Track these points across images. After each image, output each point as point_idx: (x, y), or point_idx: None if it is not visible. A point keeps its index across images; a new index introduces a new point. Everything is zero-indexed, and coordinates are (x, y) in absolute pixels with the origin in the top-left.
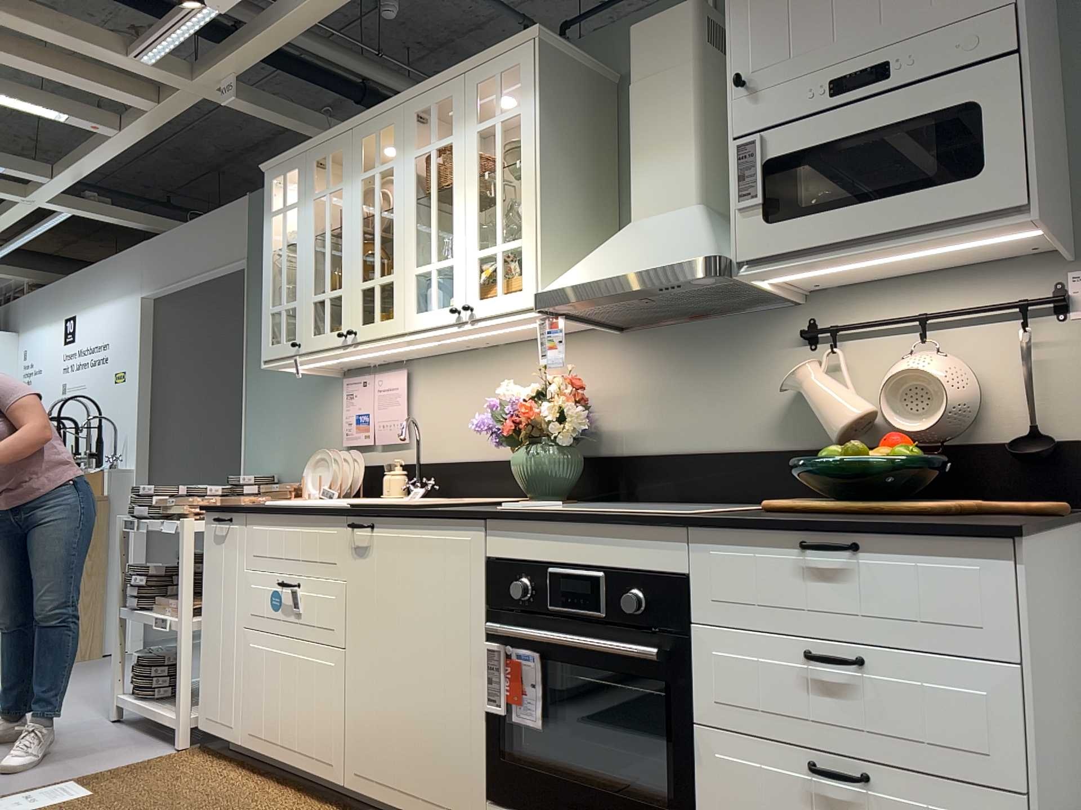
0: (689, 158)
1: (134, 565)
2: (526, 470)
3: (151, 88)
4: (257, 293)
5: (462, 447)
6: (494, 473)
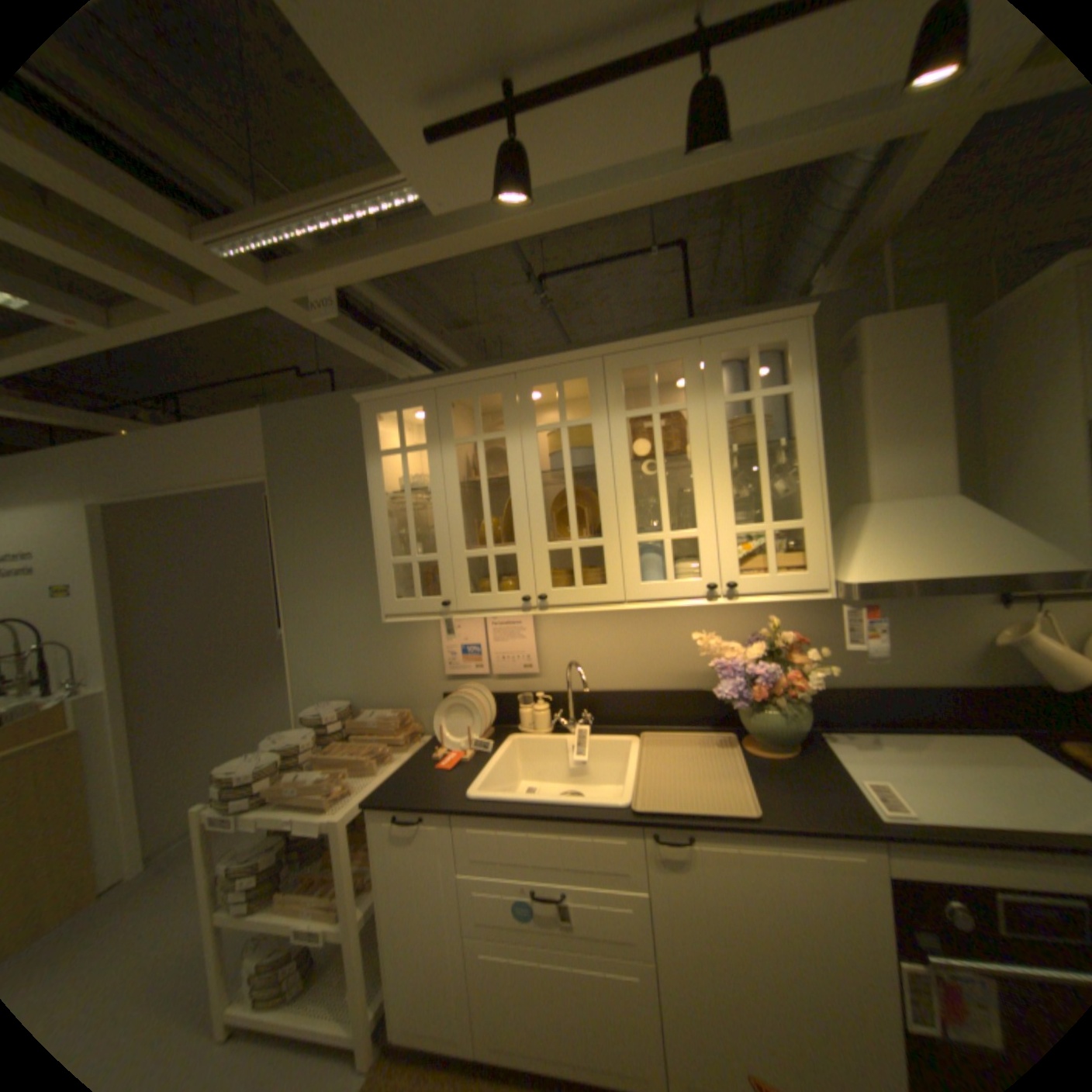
0: (949, 451)
1: (230, 867)
2: (775, 728)
3: (178, 278)
4: (288, 512)
5: (611, 678)
6: (657, 702)
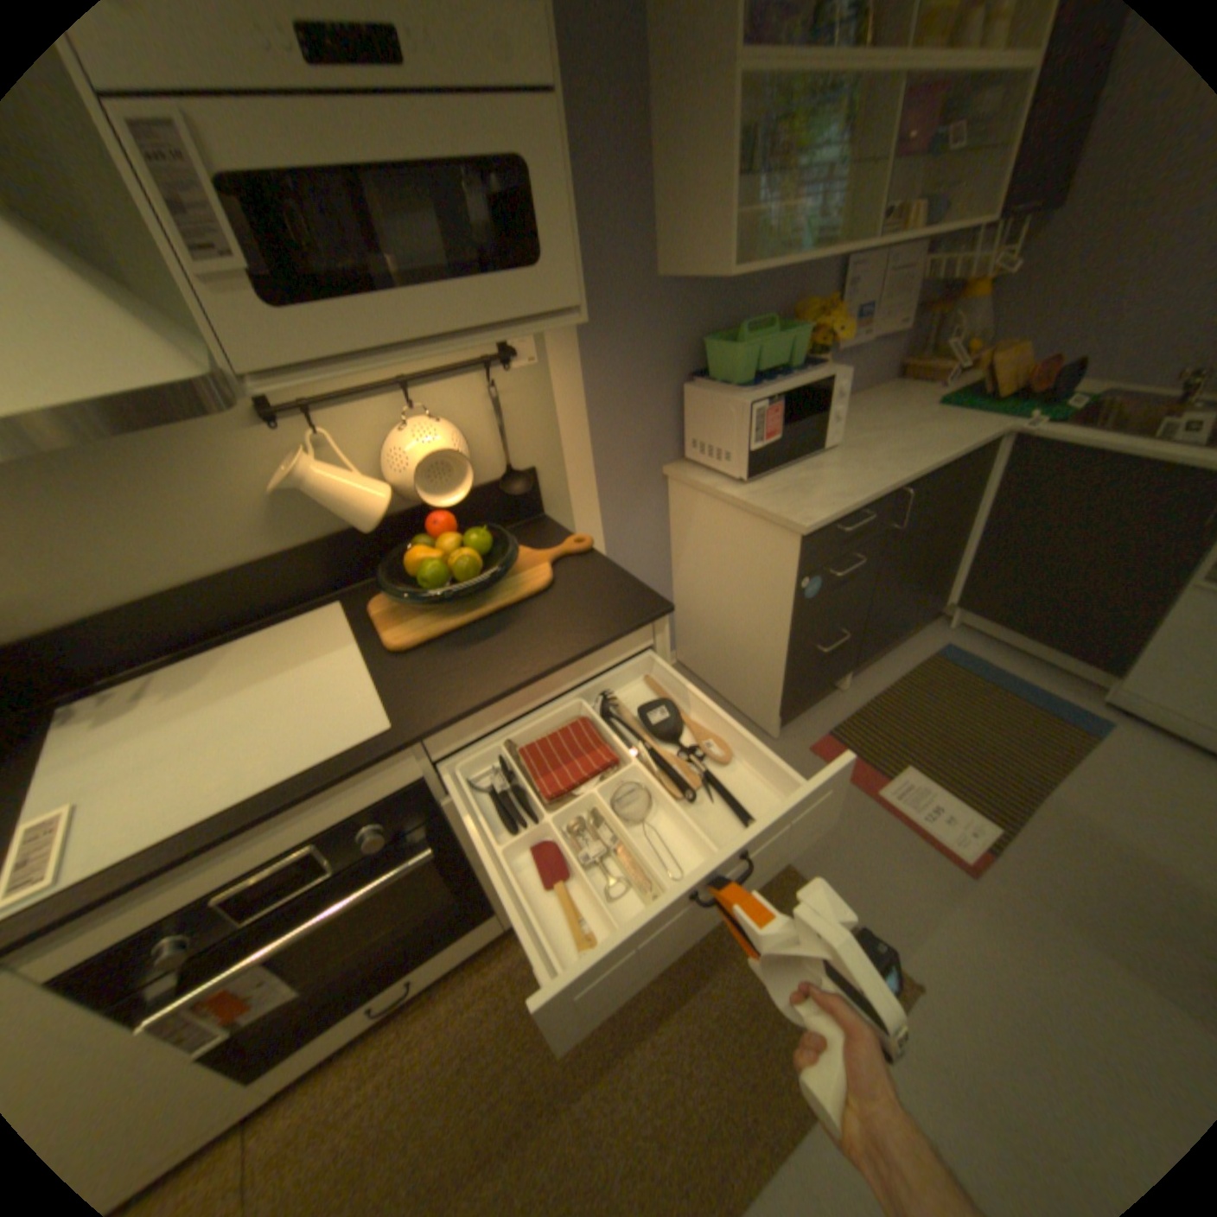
0: None
1: None
2: None
3: None
4: None
5: None
6: None
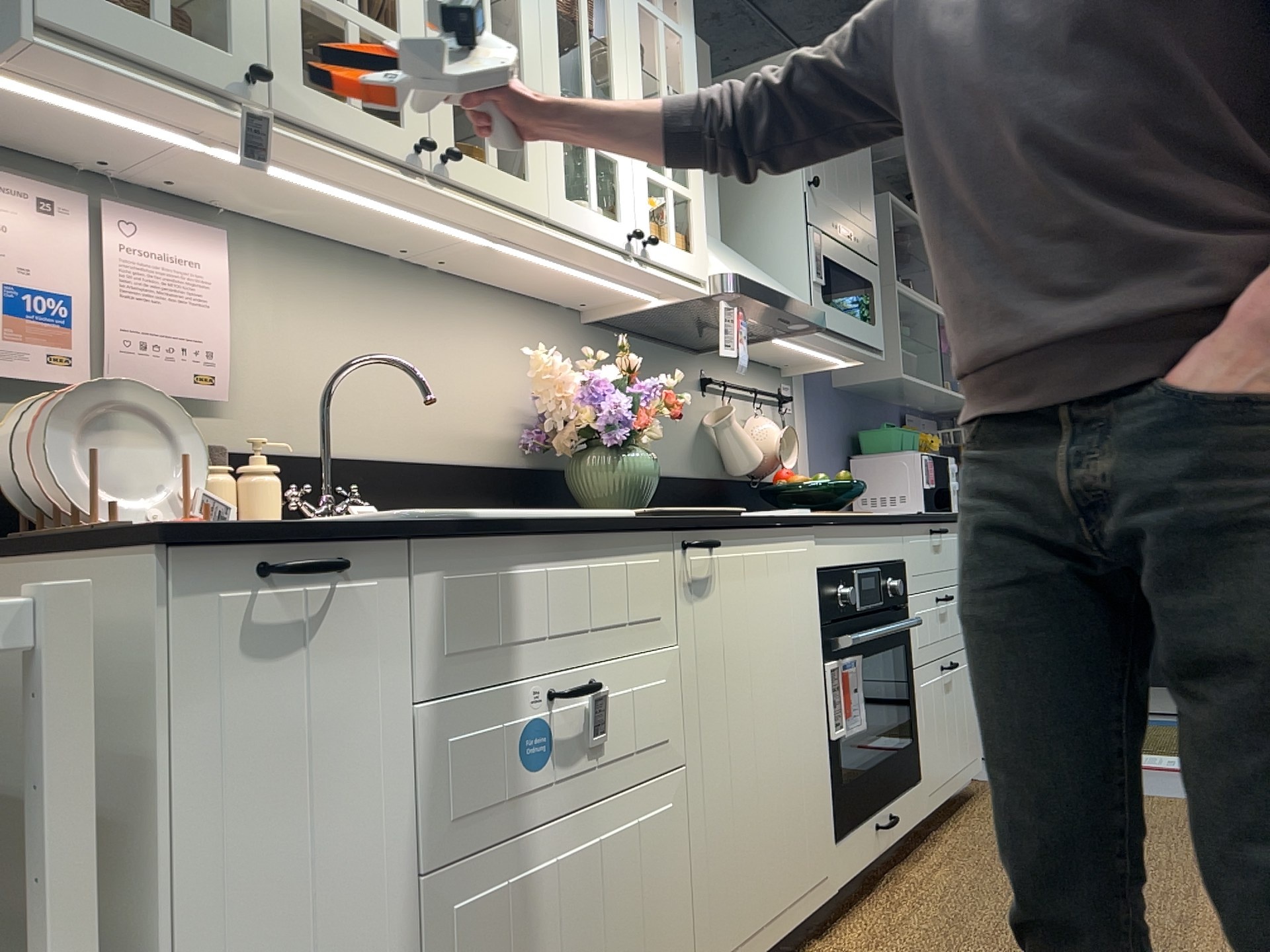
0: (718, 195)
1: None
2: (636, 478)
3: None
4: None
5: (365, 433)
6: (437, 484)
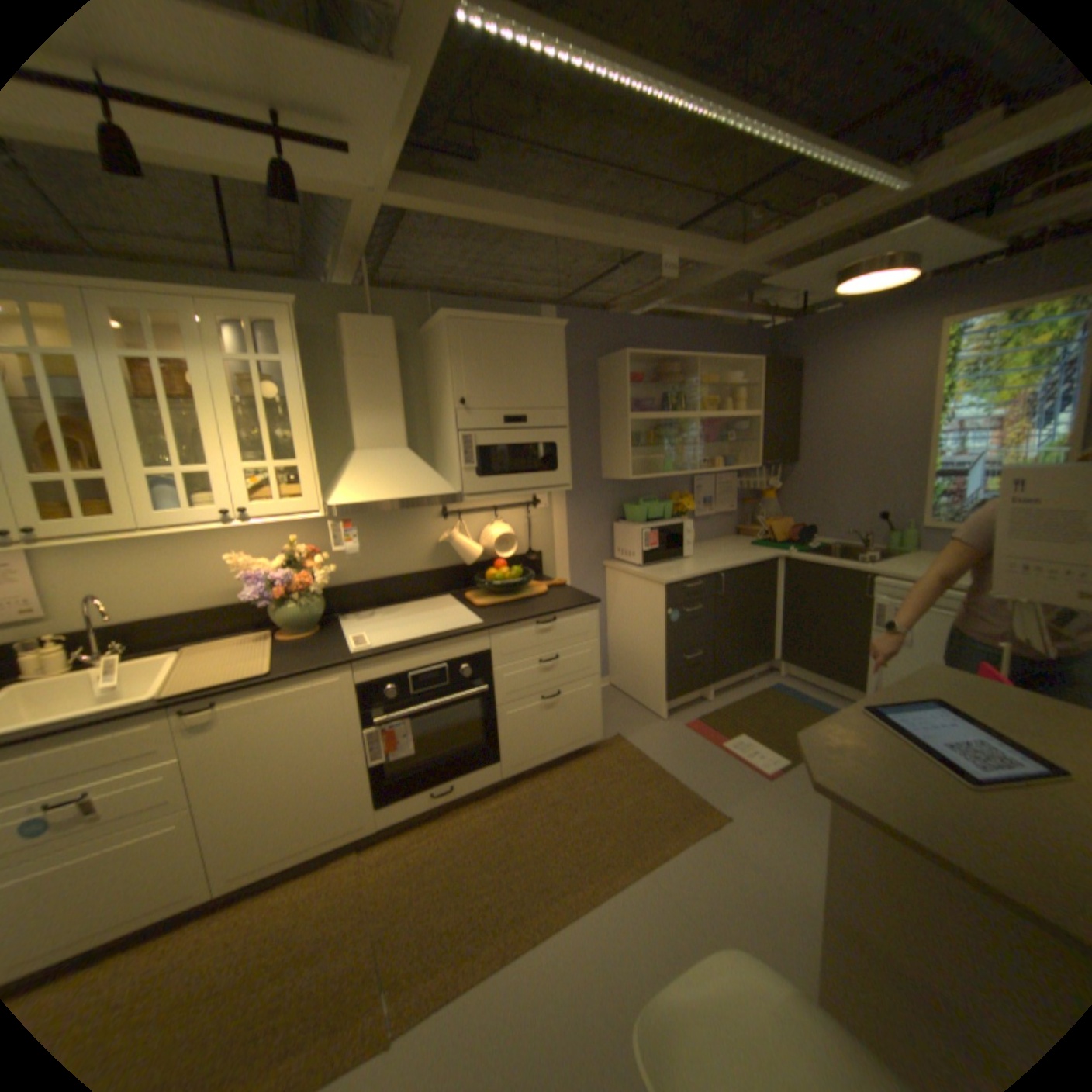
0: (400, 420)
1: None
2: (295, 617)
3: None
4: None
5: (146, 607)
6: (199, 621)
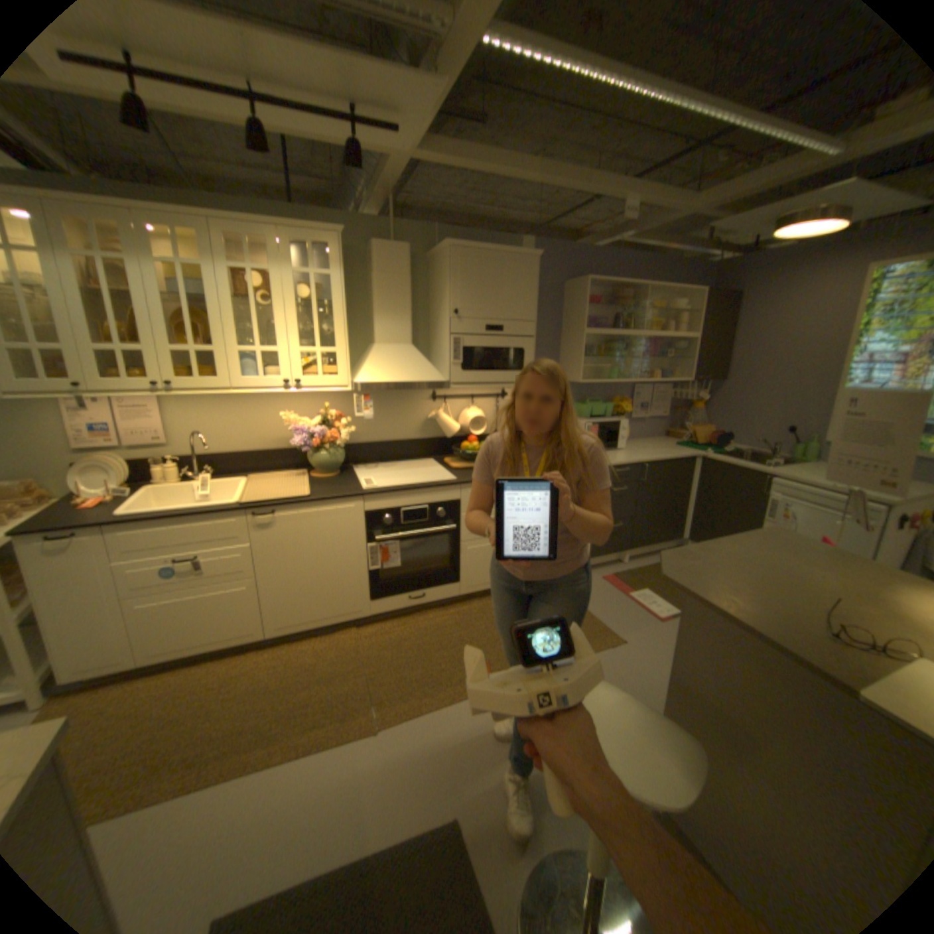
0: (407, 323)
1: None
2: (325, 461)
3: None
4: None
5: (226, 444)
6: (259, 458)
